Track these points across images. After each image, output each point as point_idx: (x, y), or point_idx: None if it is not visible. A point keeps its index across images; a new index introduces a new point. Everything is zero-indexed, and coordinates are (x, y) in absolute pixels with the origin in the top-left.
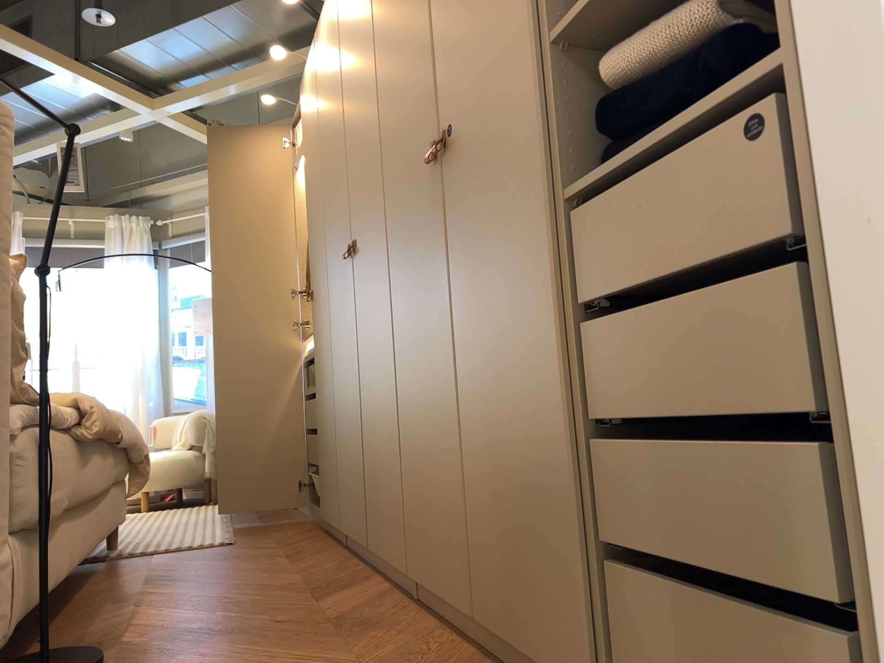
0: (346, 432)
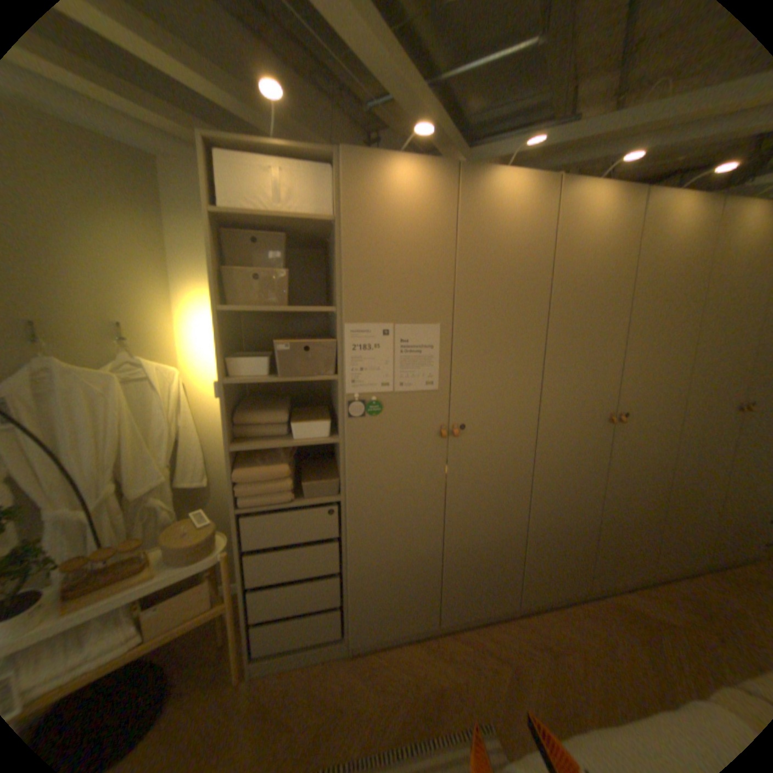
0: (552, 544)
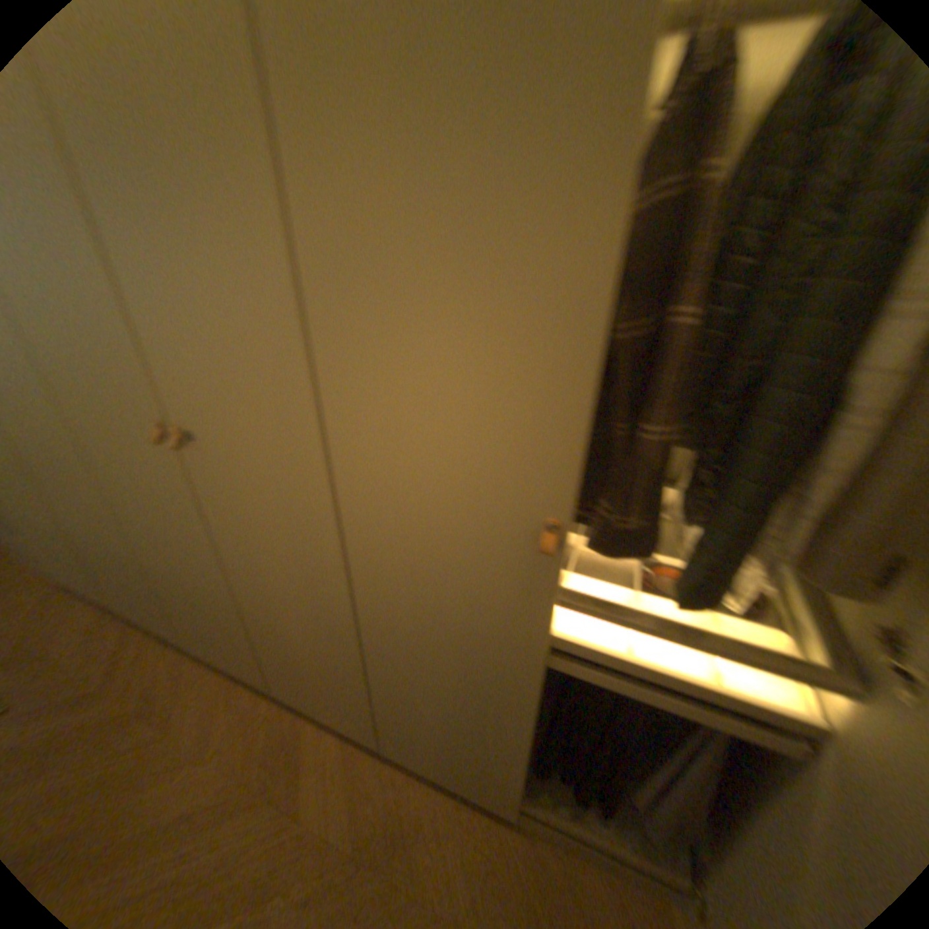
0: (174, 599)
